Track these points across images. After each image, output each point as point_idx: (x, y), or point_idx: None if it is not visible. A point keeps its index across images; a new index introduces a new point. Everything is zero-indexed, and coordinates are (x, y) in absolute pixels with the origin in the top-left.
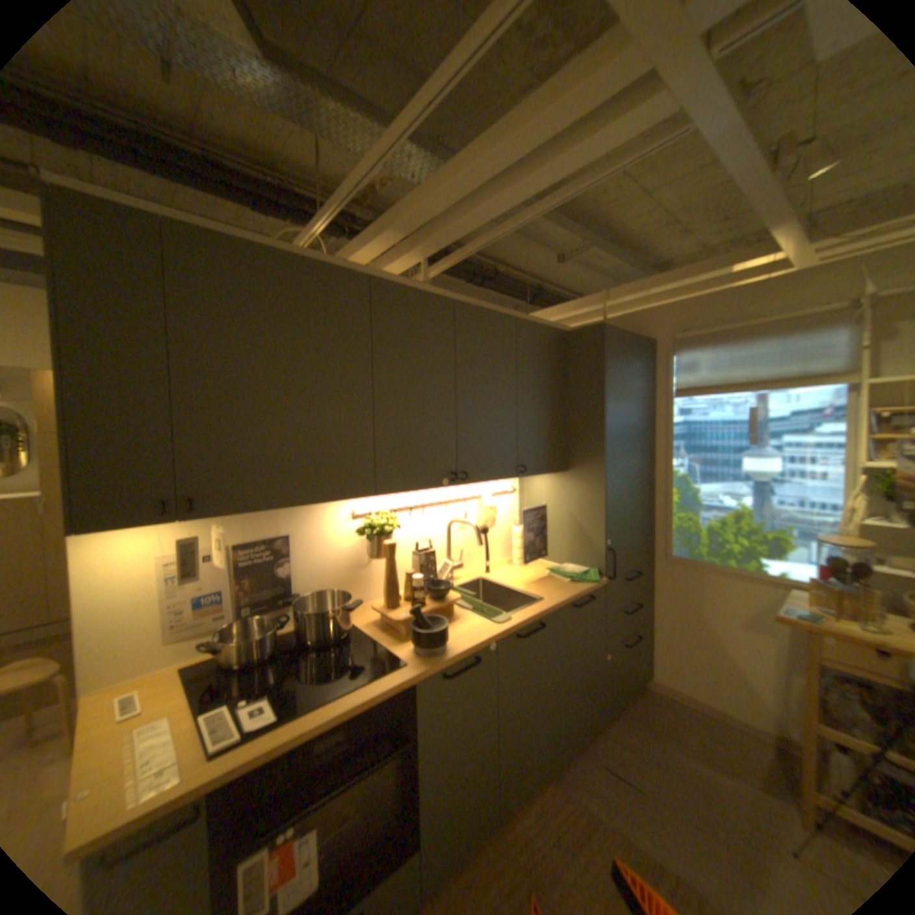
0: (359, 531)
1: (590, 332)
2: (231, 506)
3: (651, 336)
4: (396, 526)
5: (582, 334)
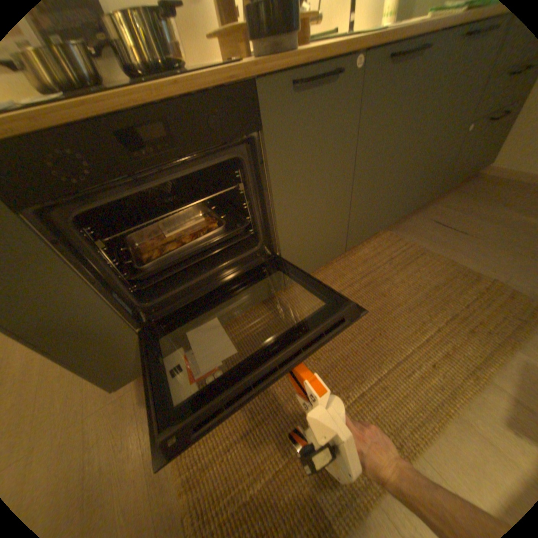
0: None
1: None
2: None
3: None
4: None
5: None
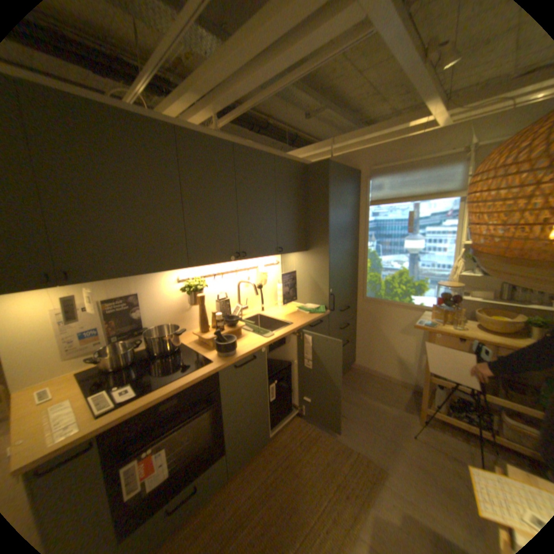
0: (182, 290)
1: (321, 165)
2: (94, 276)
3: (358, 168)
4: (205, 286)
5: (316, 166)
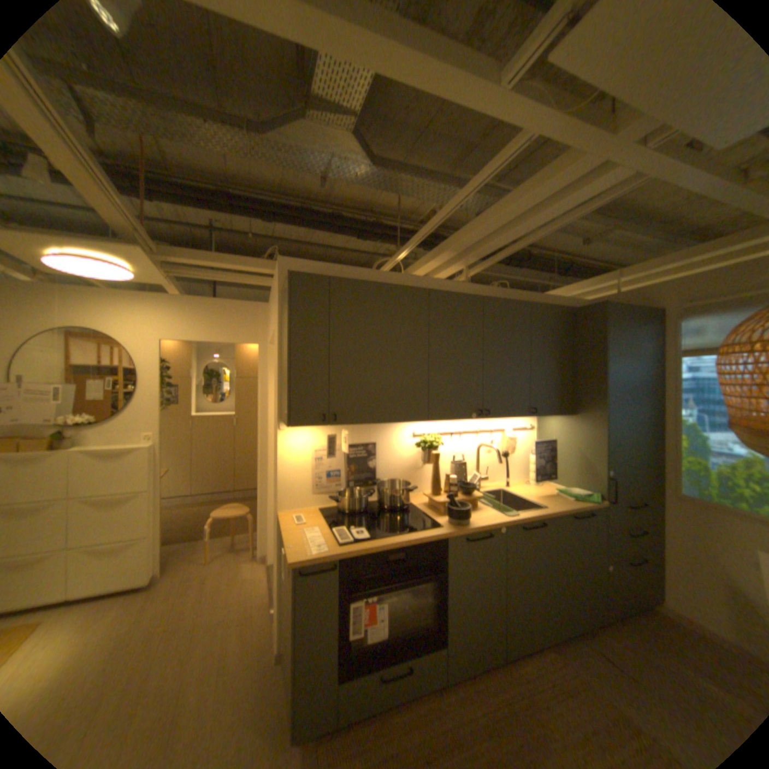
0: (417, 445)
1: (596, 308)
2: (349, 421)
3: (661, 305)
4: (440, 444)
5: (589, 309)
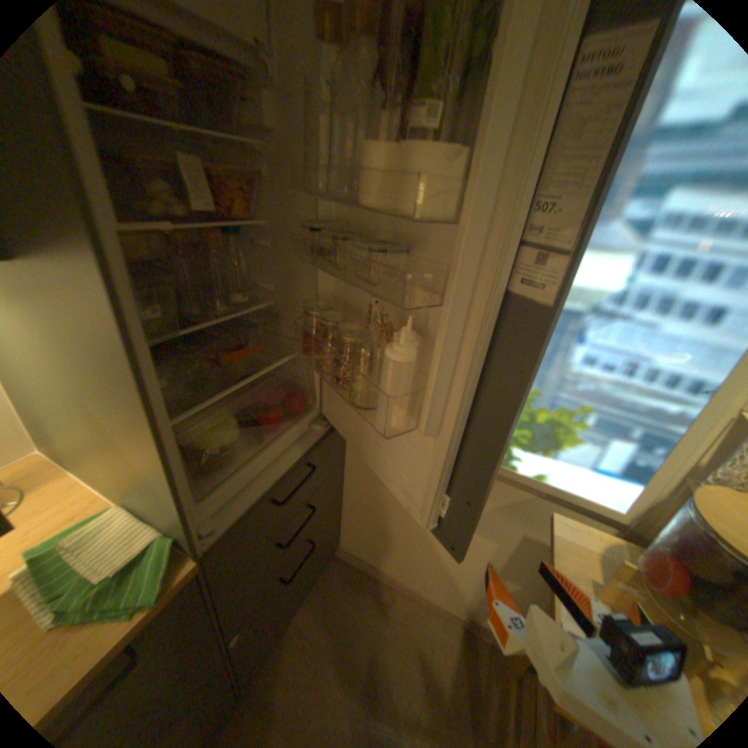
0: None
1: None
2: None
3: None
4: None
5: None
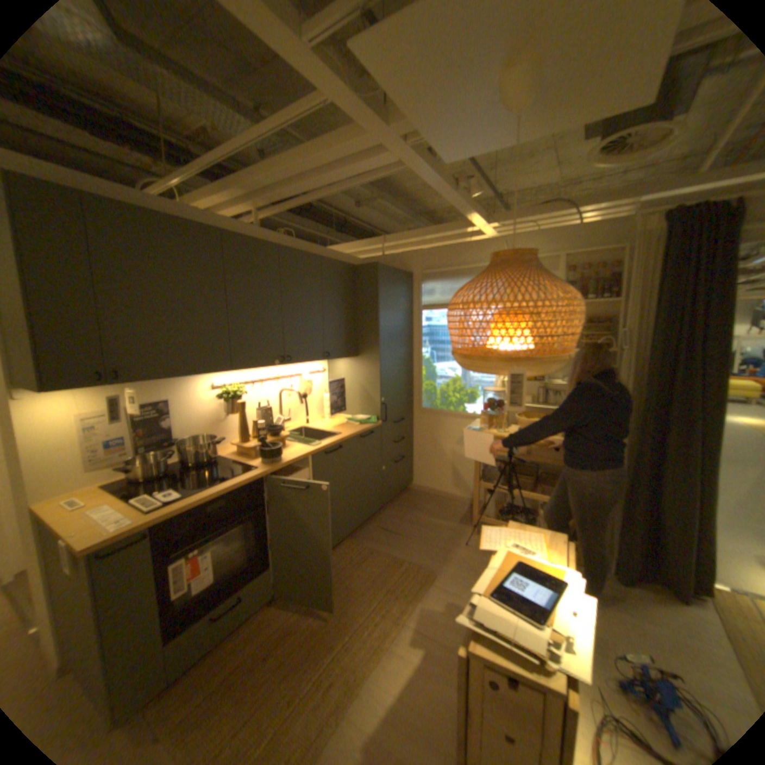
0: (218, 397)
1: (370, 268)
2: (134, 378)
3: (410, 270)
4: (244, 394)
5: (365, 269)
